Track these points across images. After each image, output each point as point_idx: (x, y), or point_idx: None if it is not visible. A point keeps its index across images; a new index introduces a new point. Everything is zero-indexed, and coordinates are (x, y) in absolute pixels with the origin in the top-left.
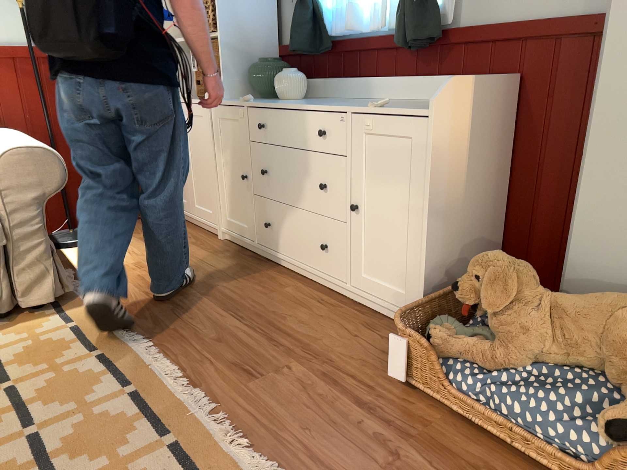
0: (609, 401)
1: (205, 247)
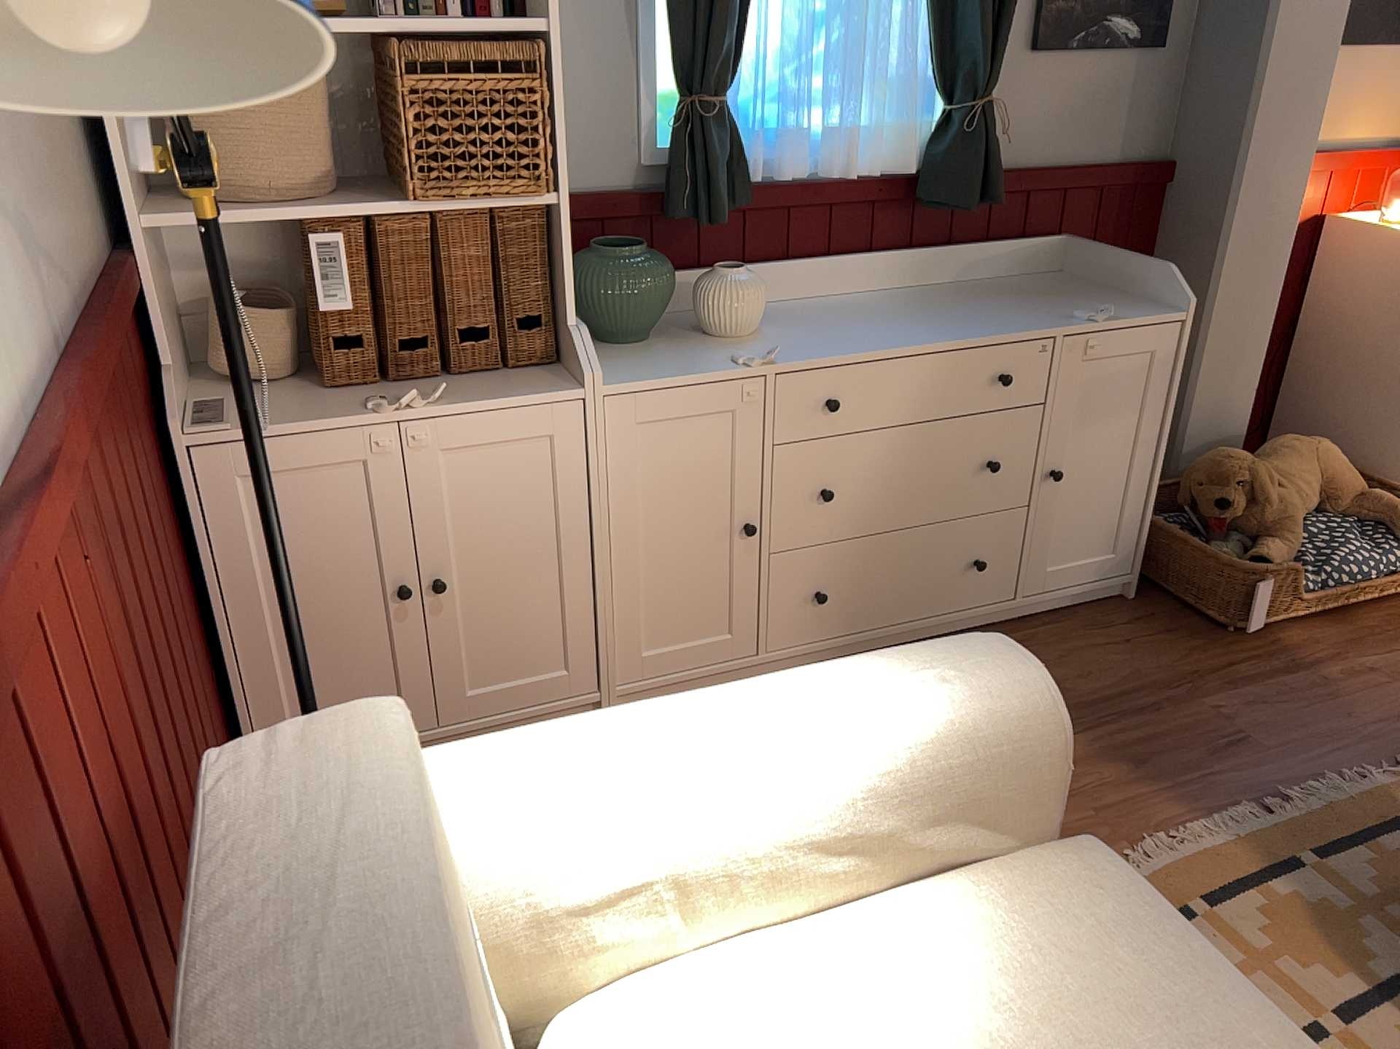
0: (1361, 524)
1: None
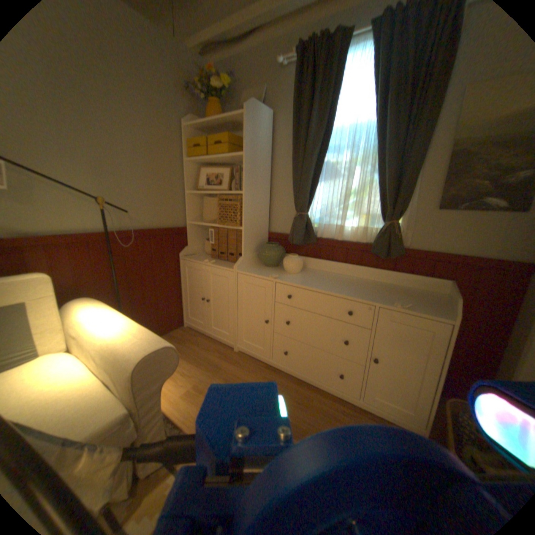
0: None
1: (231, 360)
